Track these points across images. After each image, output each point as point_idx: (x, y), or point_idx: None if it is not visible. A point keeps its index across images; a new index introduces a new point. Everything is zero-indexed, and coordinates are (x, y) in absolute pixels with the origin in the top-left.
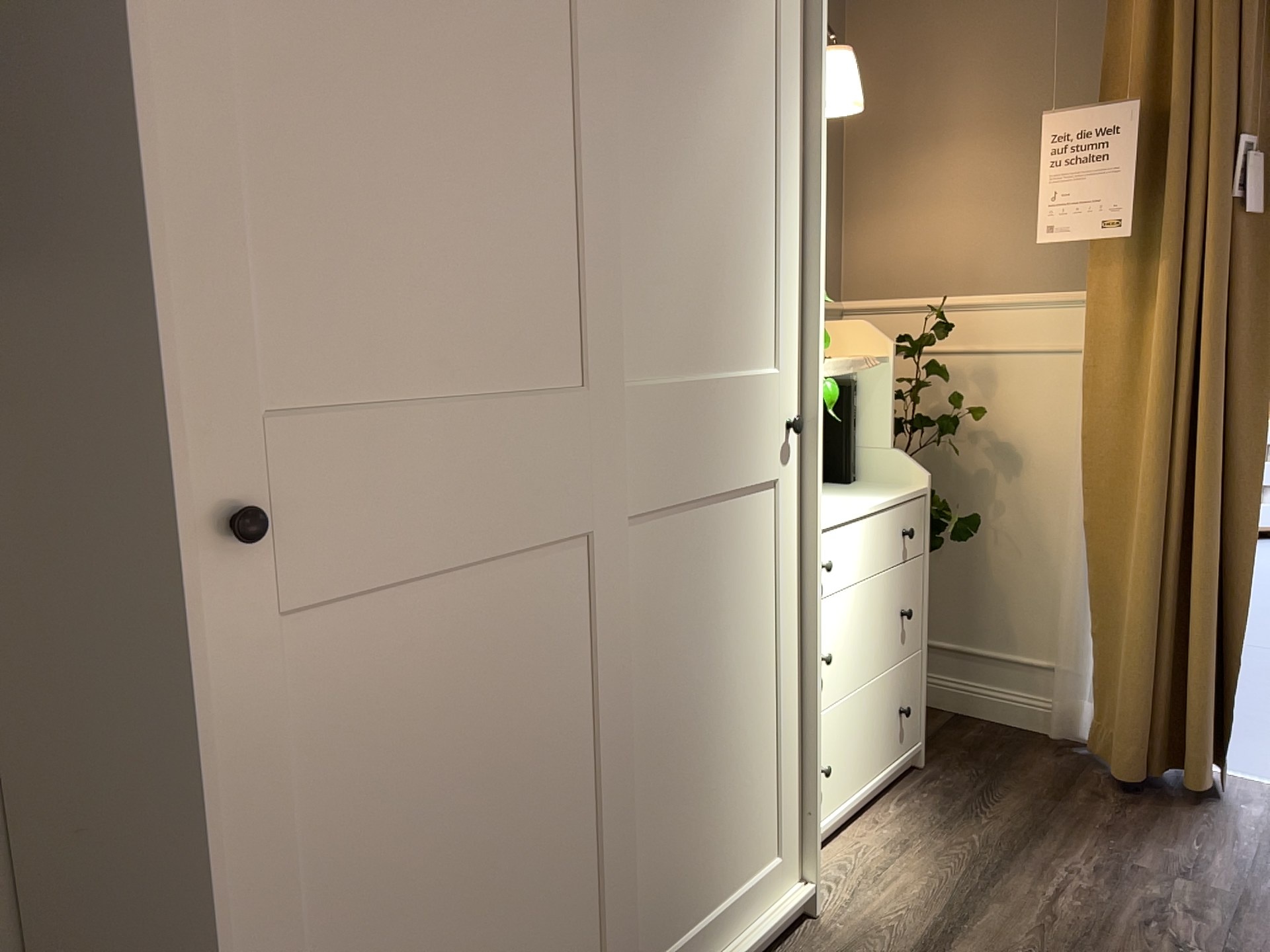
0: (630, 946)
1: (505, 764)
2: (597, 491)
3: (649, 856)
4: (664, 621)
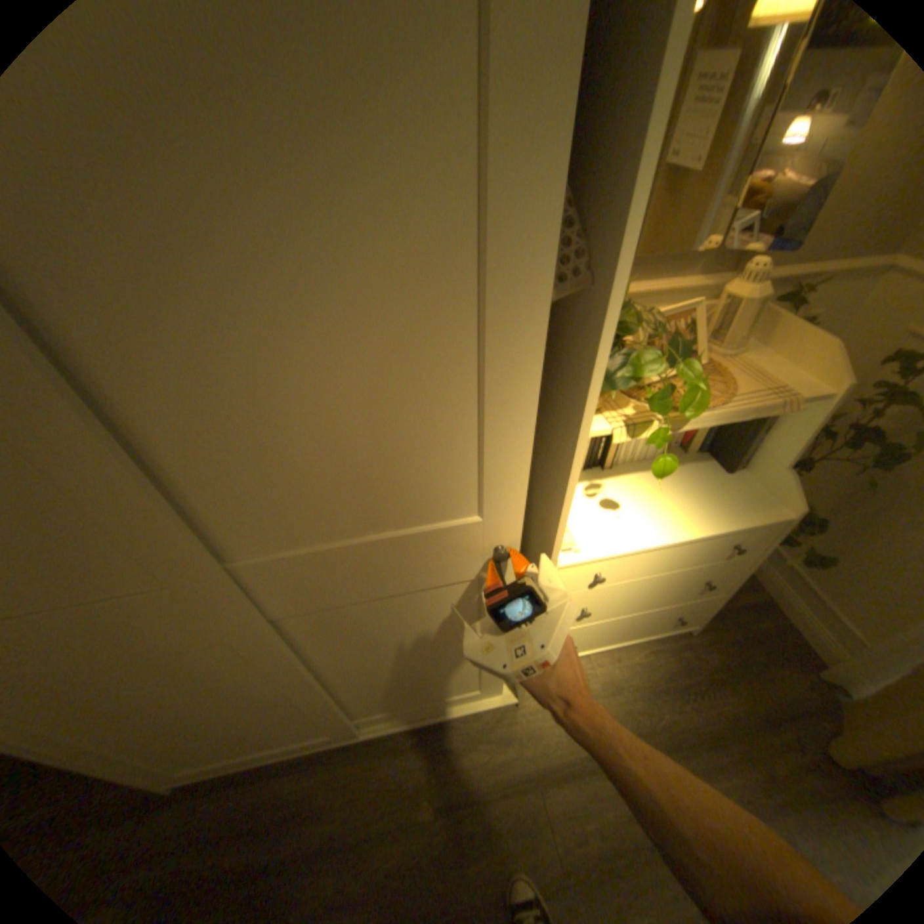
0: (339, 735)
1: (187, 714)
2: (206, 634)
3: (364, 706)
4: (352, 648)
